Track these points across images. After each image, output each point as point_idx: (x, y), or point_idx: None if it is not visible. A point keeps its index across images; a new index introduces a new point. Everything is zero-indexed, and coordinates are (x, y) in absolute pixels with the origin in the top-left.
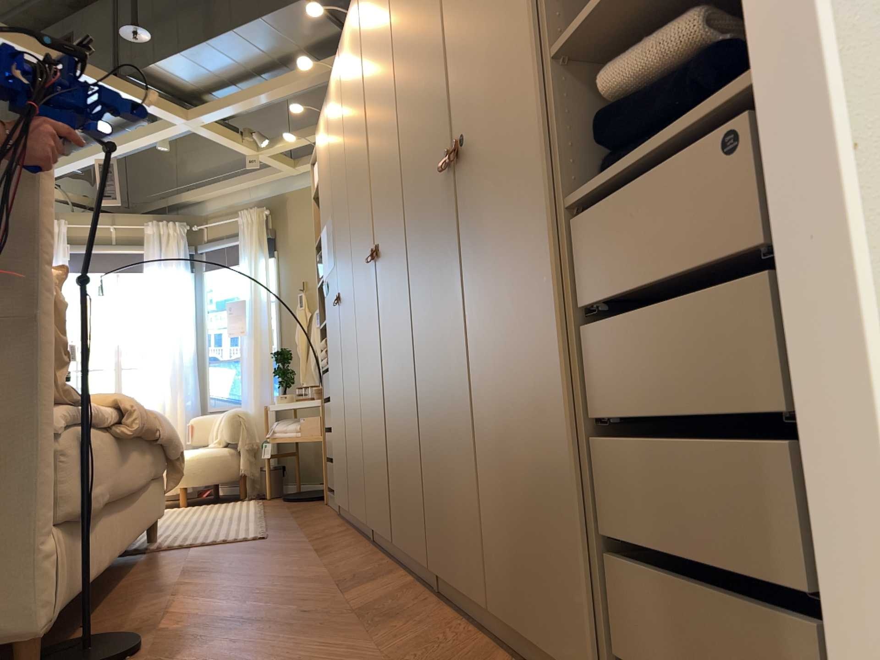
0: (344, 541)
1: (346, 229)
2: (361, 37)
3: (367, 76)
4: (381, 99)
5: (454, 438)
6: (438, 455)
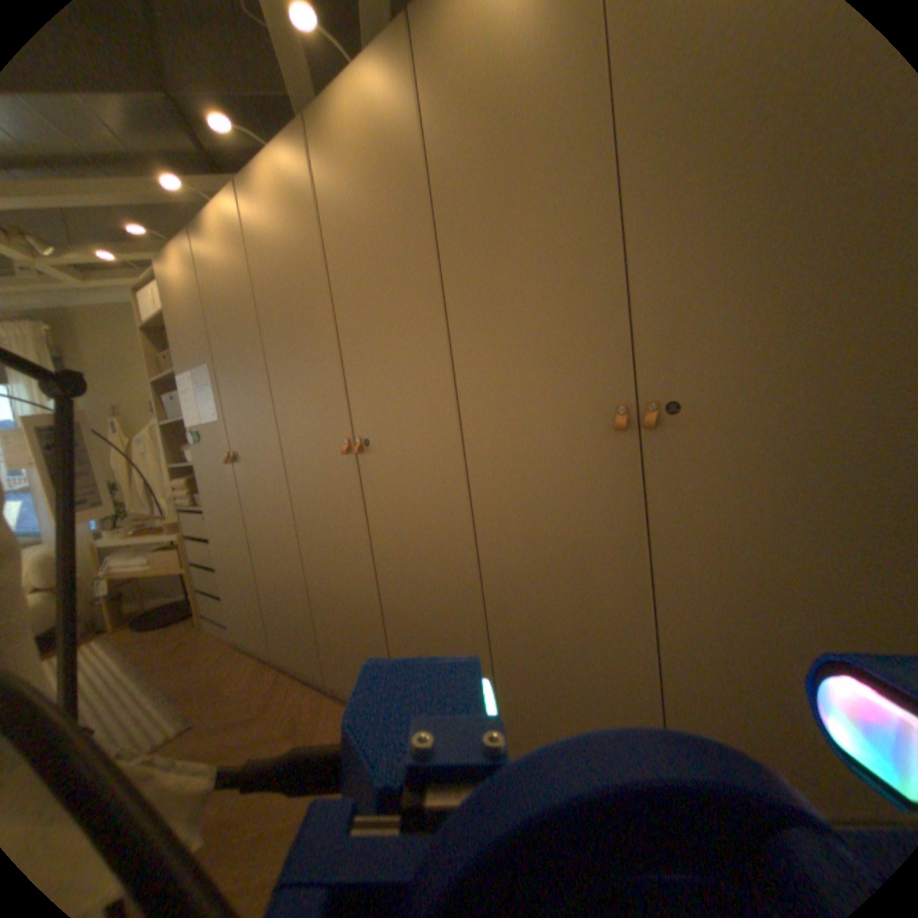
0: (292, 702)
1: (255, 394)
2: (306, 186)
3: (325, 240)
4: (371, 281)
5: (573, 682)
6: (526, 683)
